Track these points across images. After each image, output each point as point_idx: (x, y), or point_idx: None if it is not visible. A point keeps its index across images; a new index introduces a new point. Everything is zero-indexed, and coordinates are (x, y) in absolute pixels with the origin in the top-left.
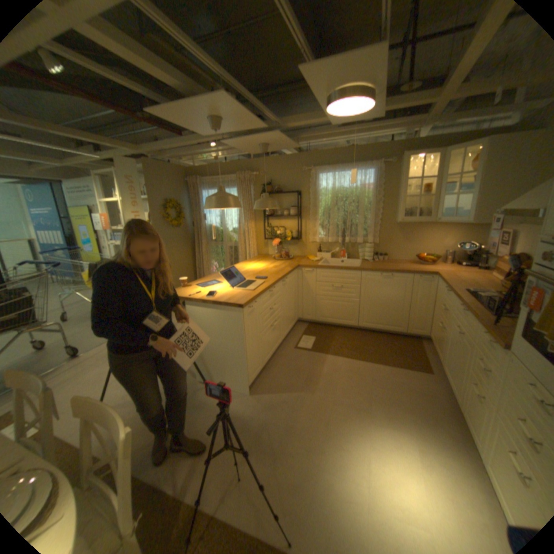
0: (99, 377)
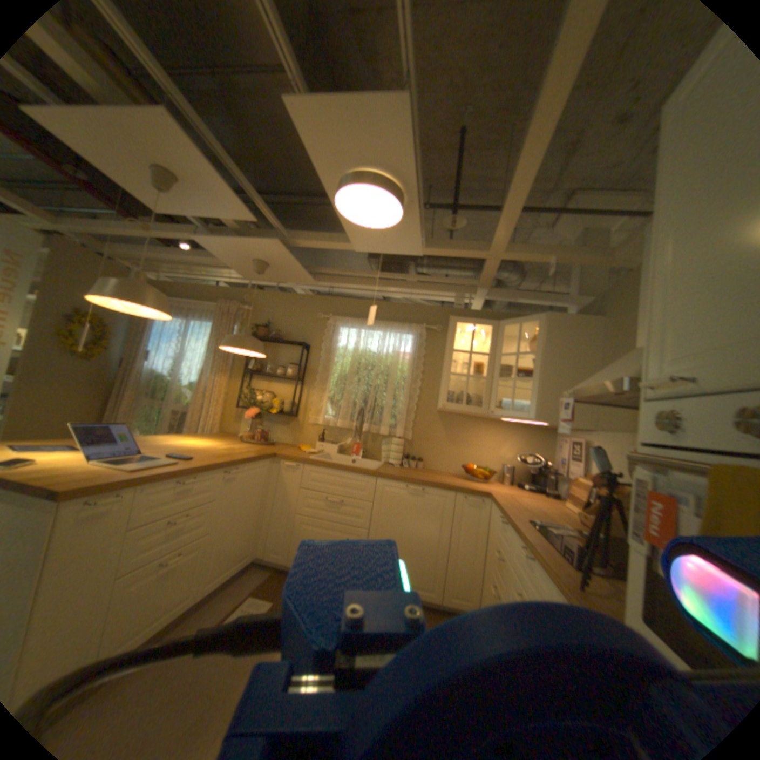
0: None
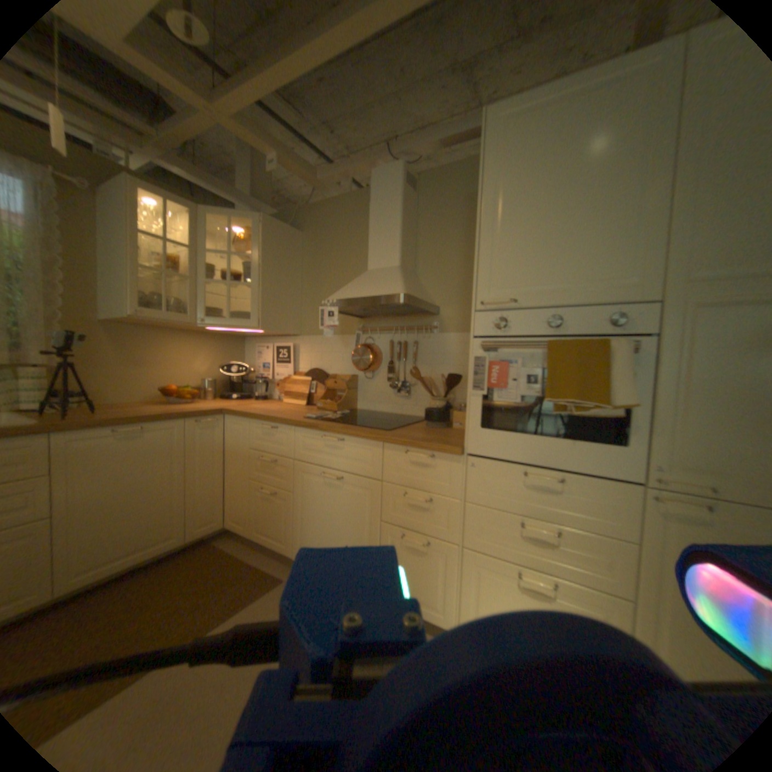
0: None
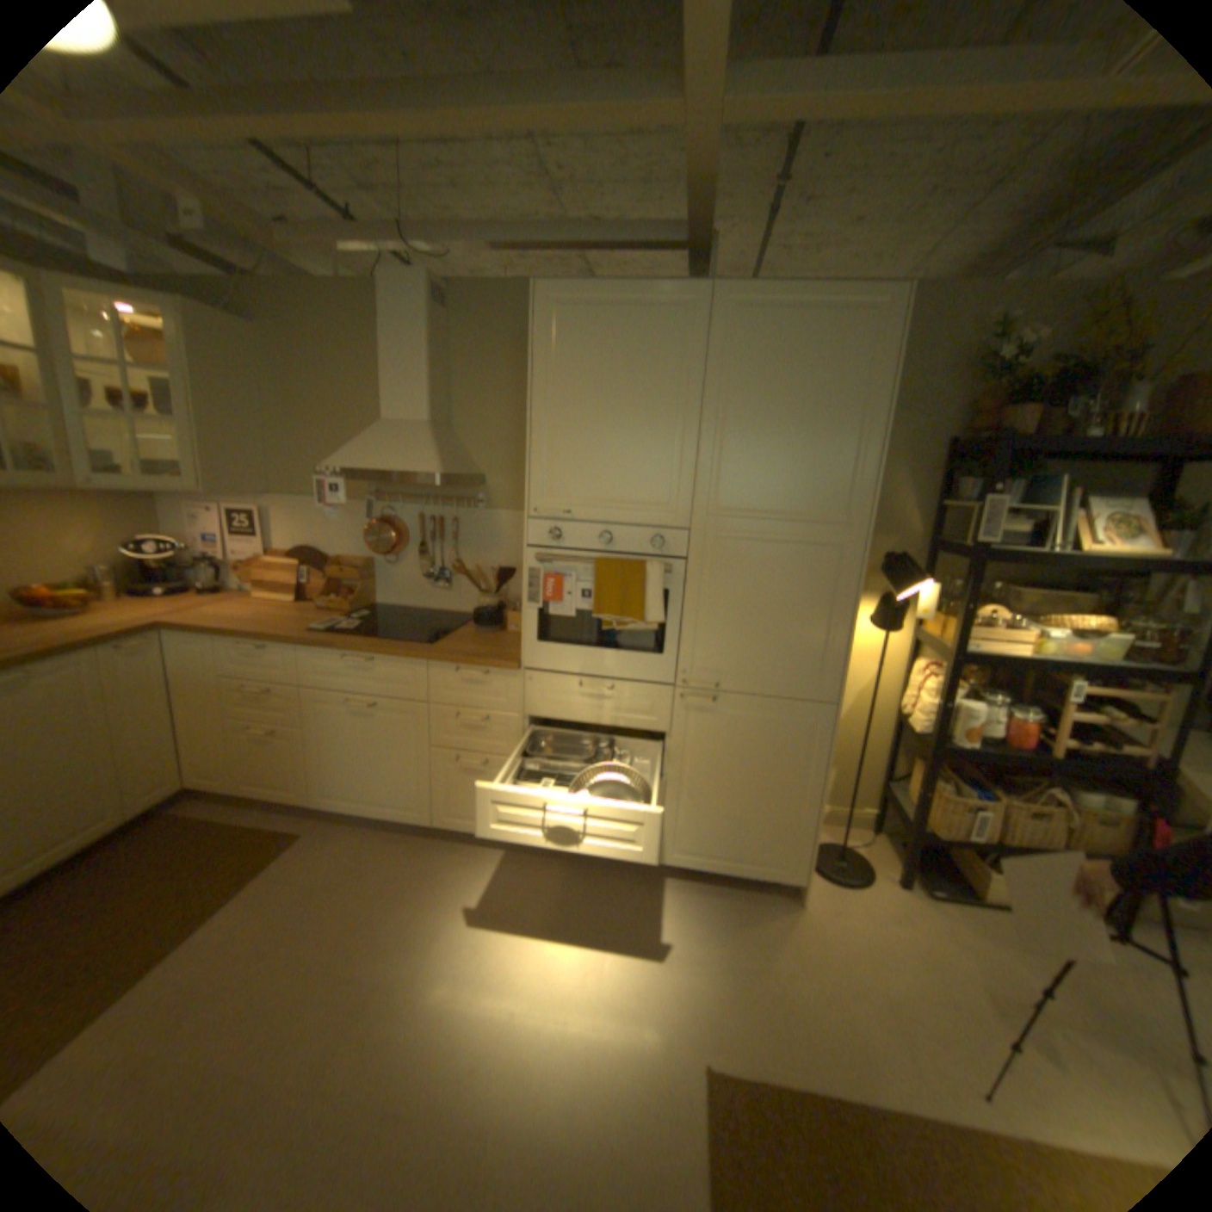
0: None
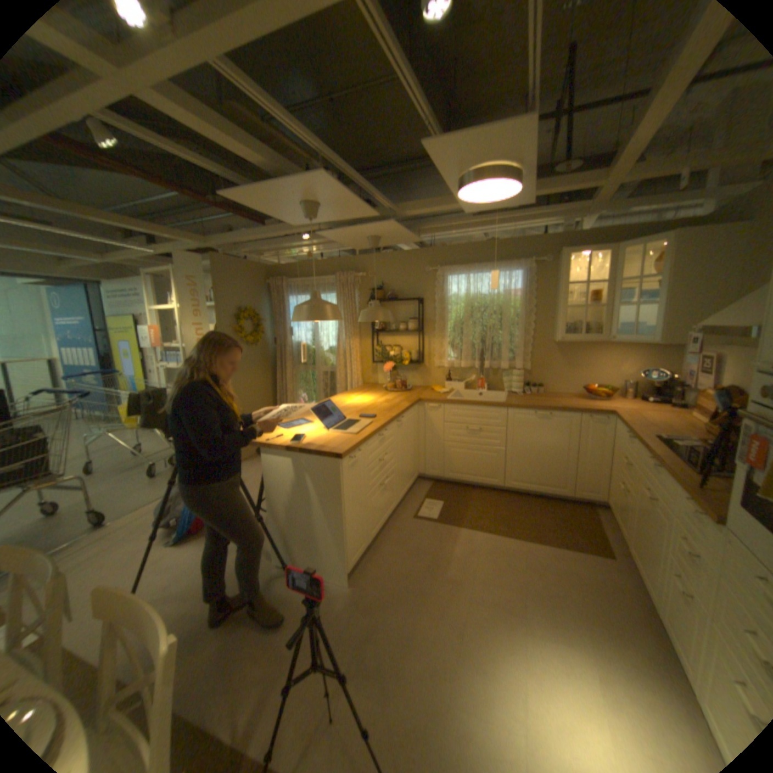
0: (132, 557)
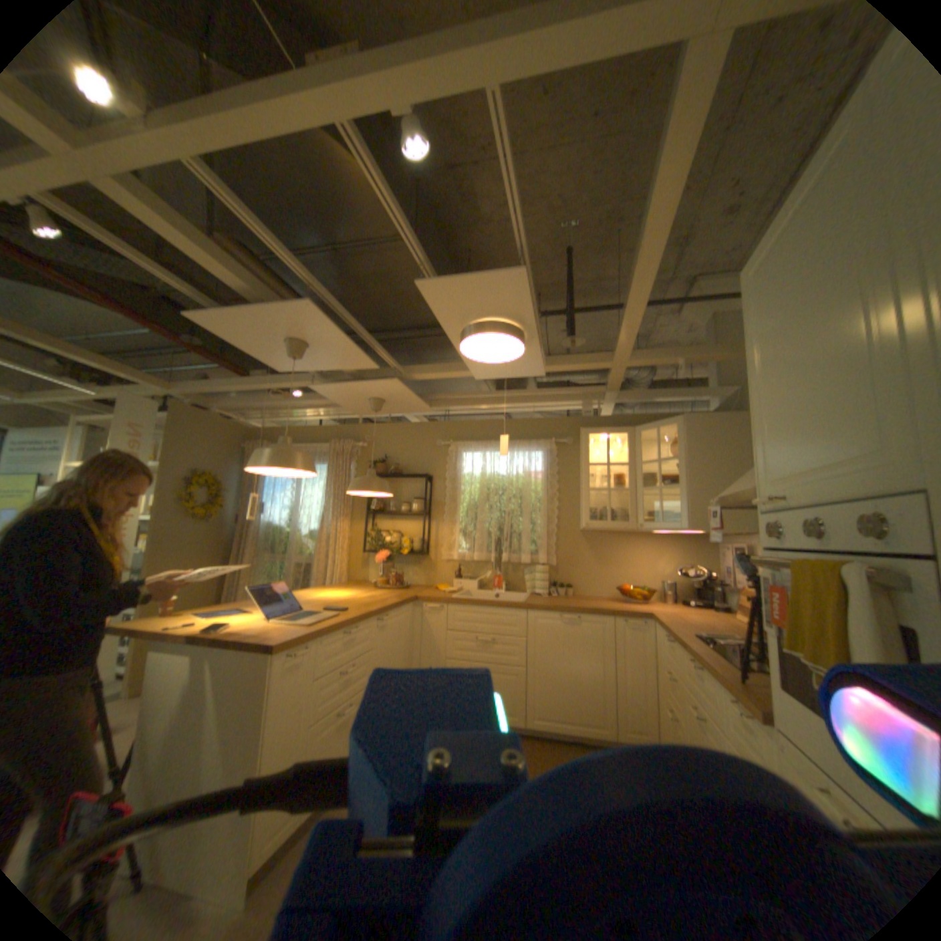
0: None
